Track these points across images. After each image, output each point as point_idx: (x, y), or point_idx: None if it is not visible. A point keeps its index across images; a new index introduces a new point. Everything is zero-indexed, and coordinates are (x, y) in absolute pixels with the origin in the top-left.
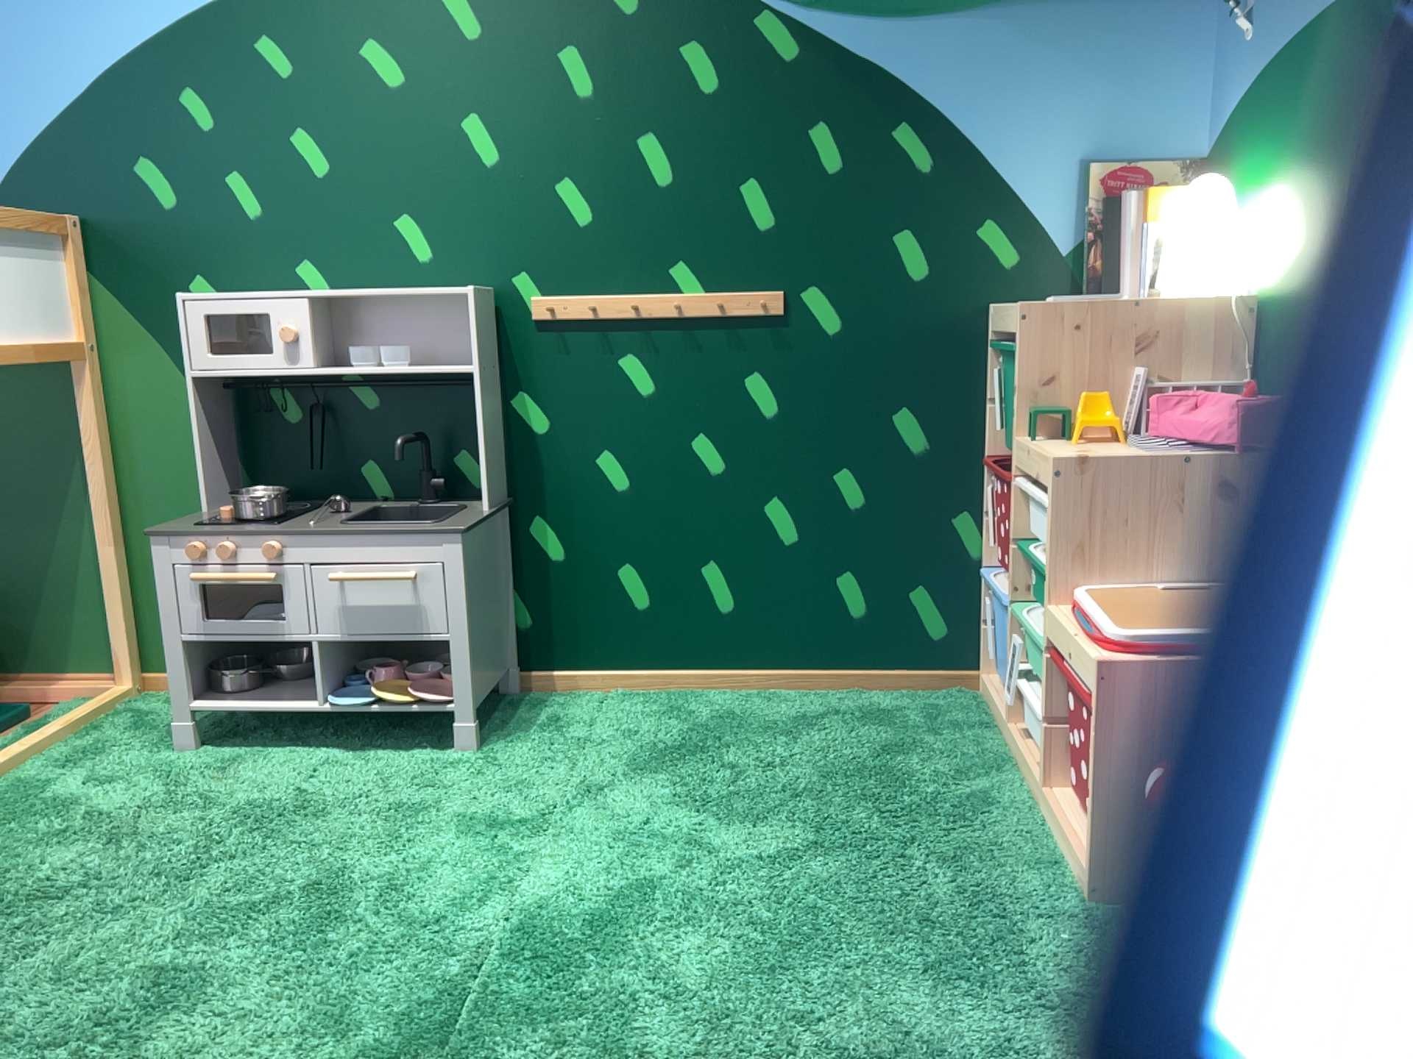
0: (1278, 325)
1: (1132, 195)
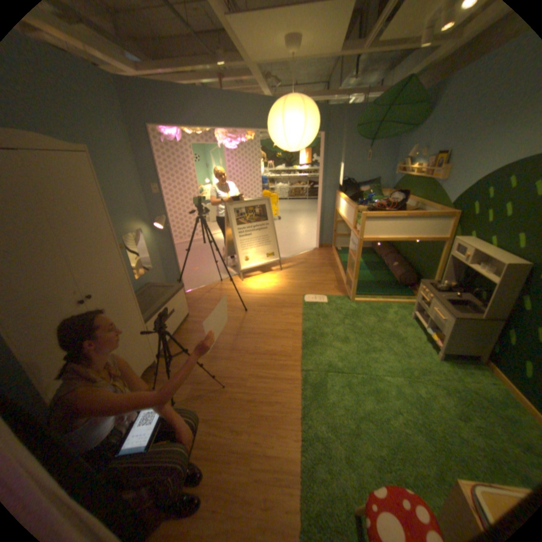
0: None
1: None
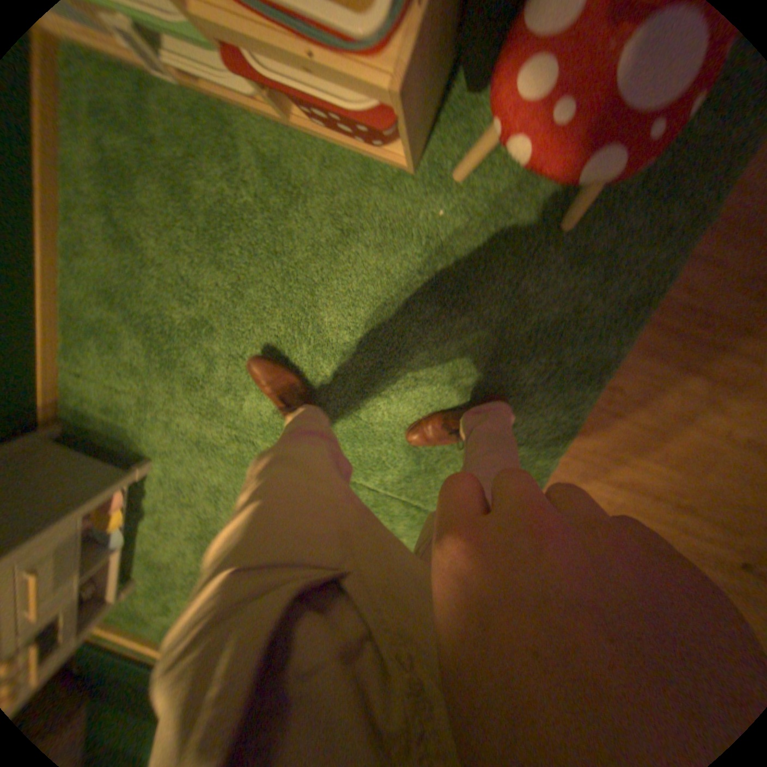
0: None
1: None
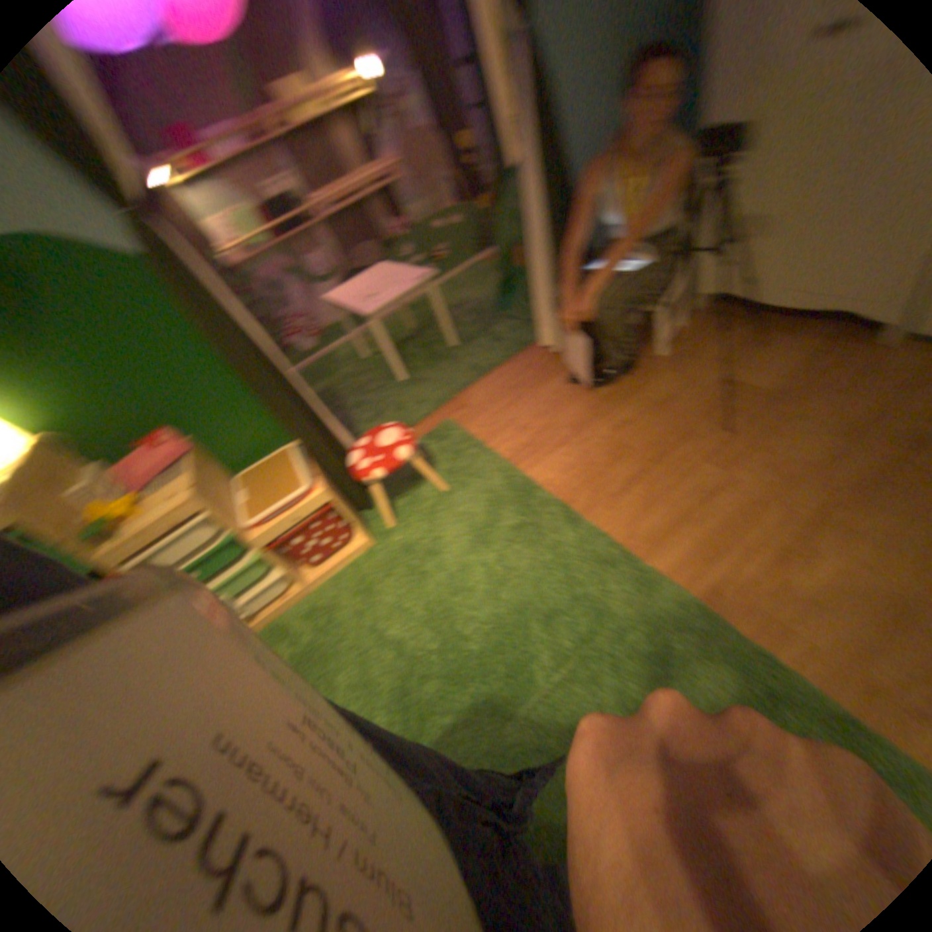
0: (82, 423)
1: None
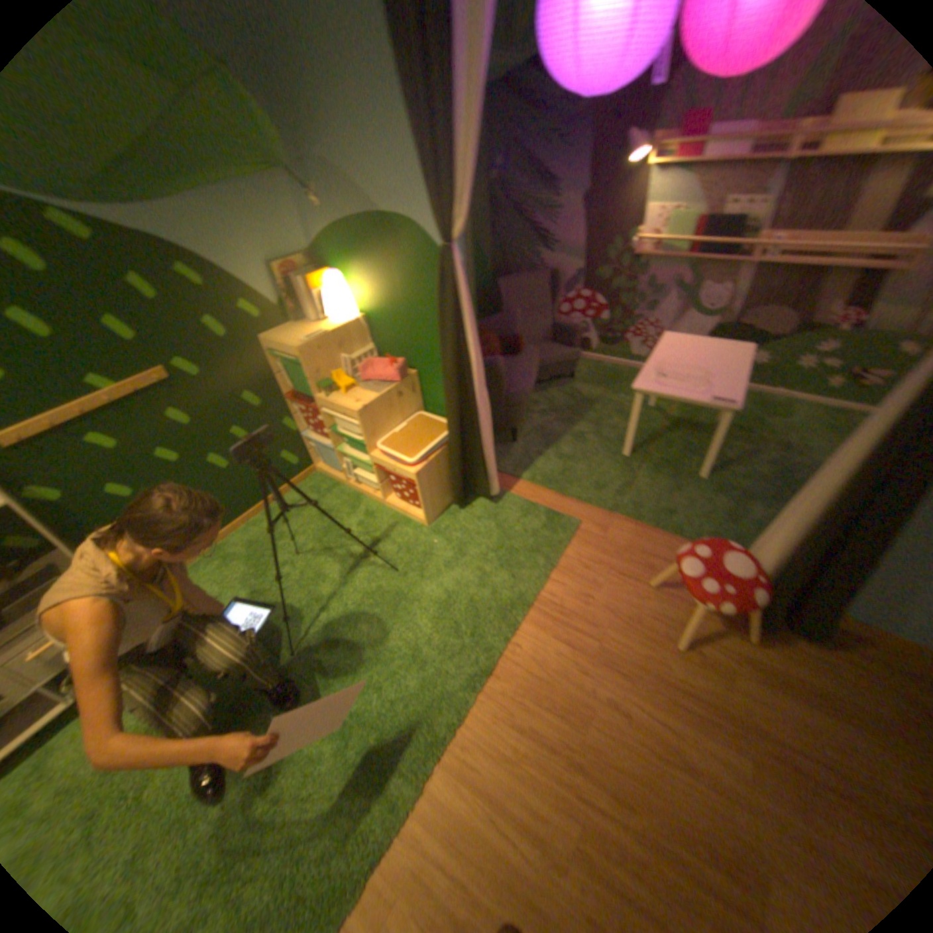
0: (377, 327)
1: (292, 274)
